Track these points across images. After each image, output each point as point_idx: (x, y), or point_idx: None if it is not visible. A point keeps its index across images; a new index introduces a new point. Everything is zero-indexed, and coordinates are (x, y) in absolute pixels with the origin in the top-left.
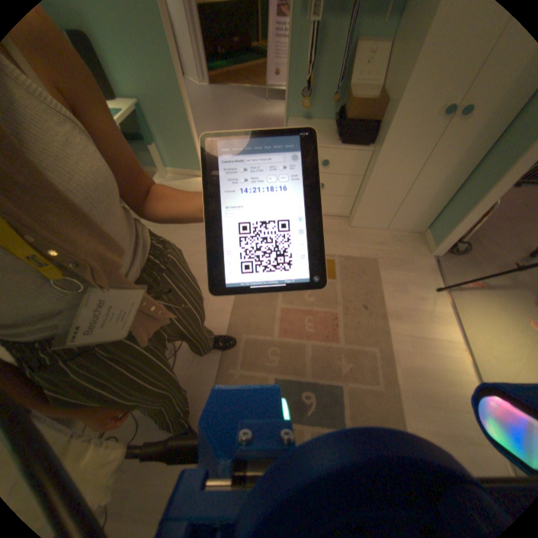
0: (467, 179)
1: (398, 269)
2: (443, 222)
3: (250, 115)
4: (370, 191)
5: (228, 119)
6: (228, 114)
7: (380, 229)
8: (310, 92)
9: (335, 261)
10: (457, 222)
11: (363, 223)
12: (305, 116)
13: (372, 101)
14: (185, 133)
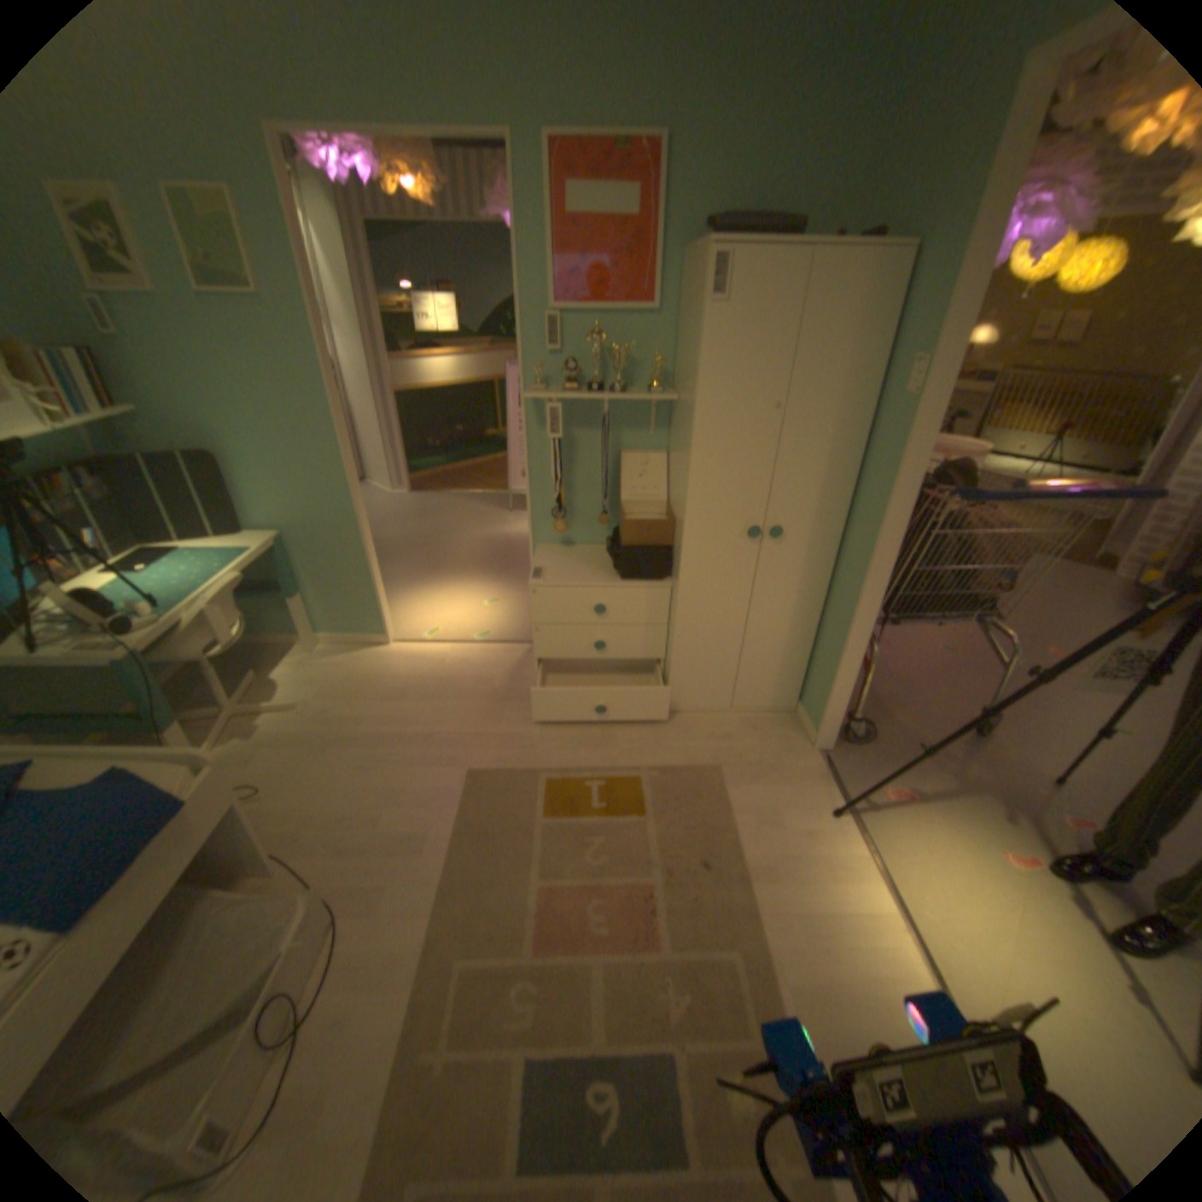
0: (820, 617)
1: (761, 782)
2: (815, 688)
3: (481, 537)
4: (681, 648)
5: (441, 545)
6: (442, 538)
7: (719, 712)
8: (565, 512)
9: (644, 780)
10: (830, 685)
11: (687, 703)
12: (562, 543)
13: (651, 524)
14: (360, 578)
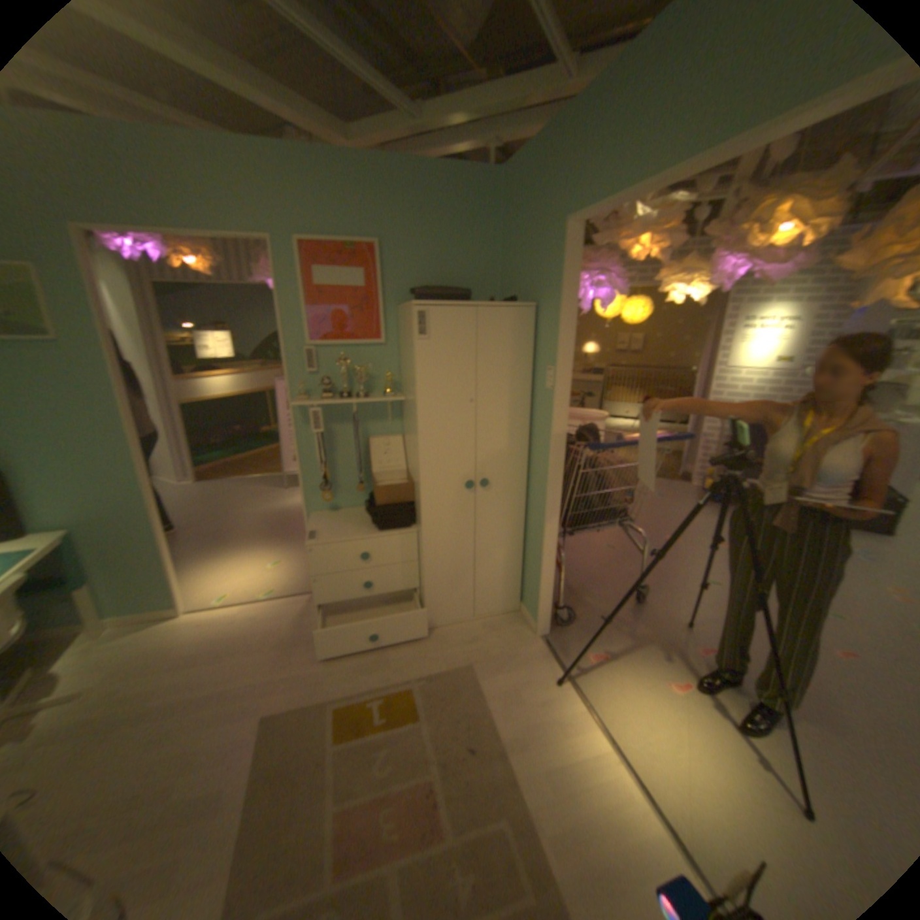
0: (523, 538)
1: (503, 671)
2: (529, 590)
3: (260, 512)
4: (430, 577)
5: (224, 523)
6: (224, 517)
7: (465, 622)
8: (329, 485)
9: (414, 691)
10: (537, 586)
11: (440, 619)
12: (329, 509)
13: (396, 487)
14: (147, 561)
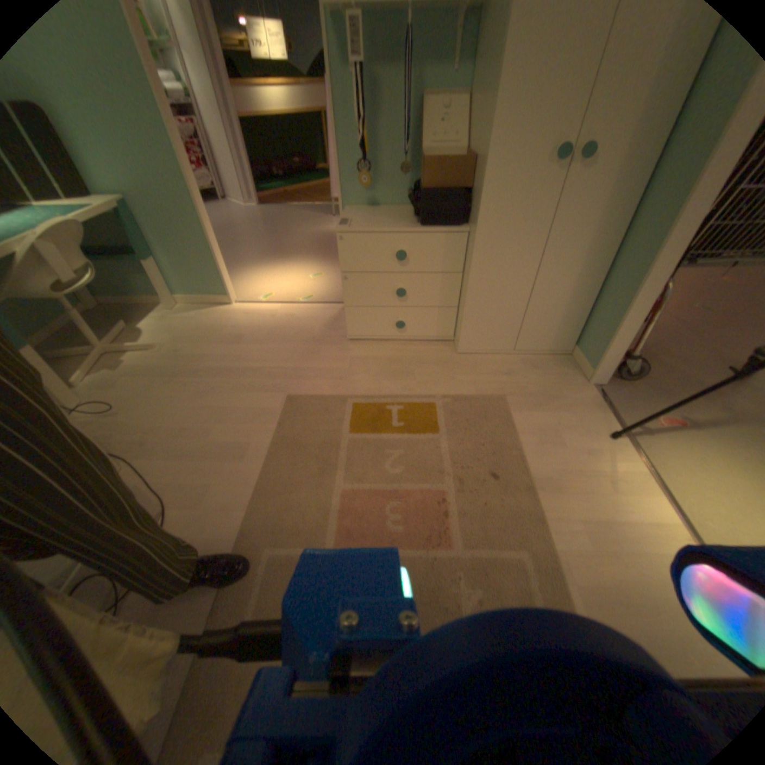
0: (615, 258)
1: (543, 409)
2: (597, 330)
3: (310, 232)
4: (475, 291)
5: (278, 238)
6: (279, 233)
7: (504, 354)
8: (370, 169)
9: (437, 405)
10: (617, 323)
11: (476, 345)
12: (368, 203)
13: (453, 159)
14: (198, 241)
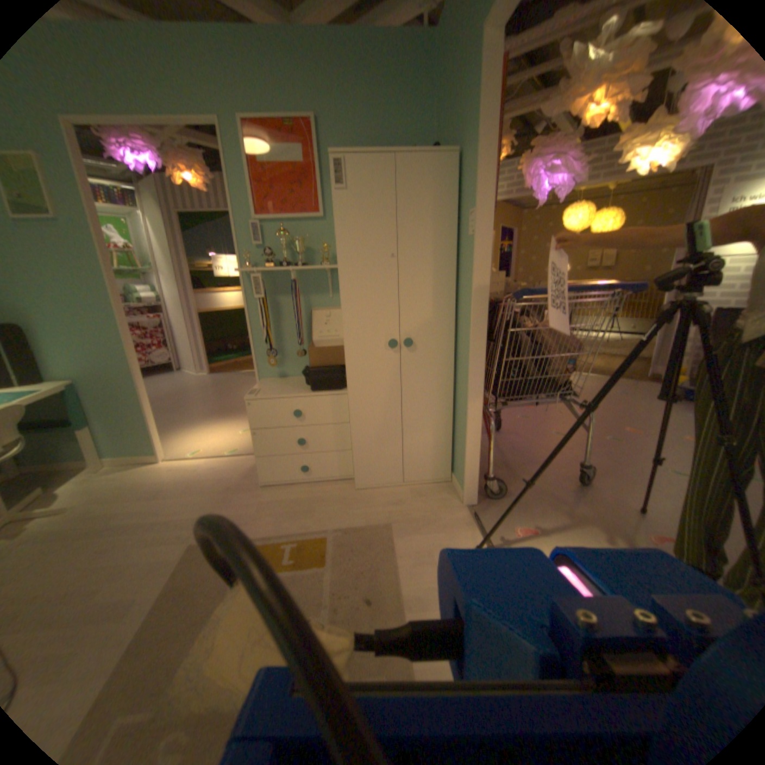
0: (453, 405)
1: (421, 533)
2: (458, 459)
3: None
4: (358, 437)
5: (220, 400)
6: (222, 396)
7: (395, 486)
8: (278, 353)
9: (328, 540)
10: (464, 452)
11: (369, 481)
12: (279, 375)
13: (328, 349)
14: (134, 412)
